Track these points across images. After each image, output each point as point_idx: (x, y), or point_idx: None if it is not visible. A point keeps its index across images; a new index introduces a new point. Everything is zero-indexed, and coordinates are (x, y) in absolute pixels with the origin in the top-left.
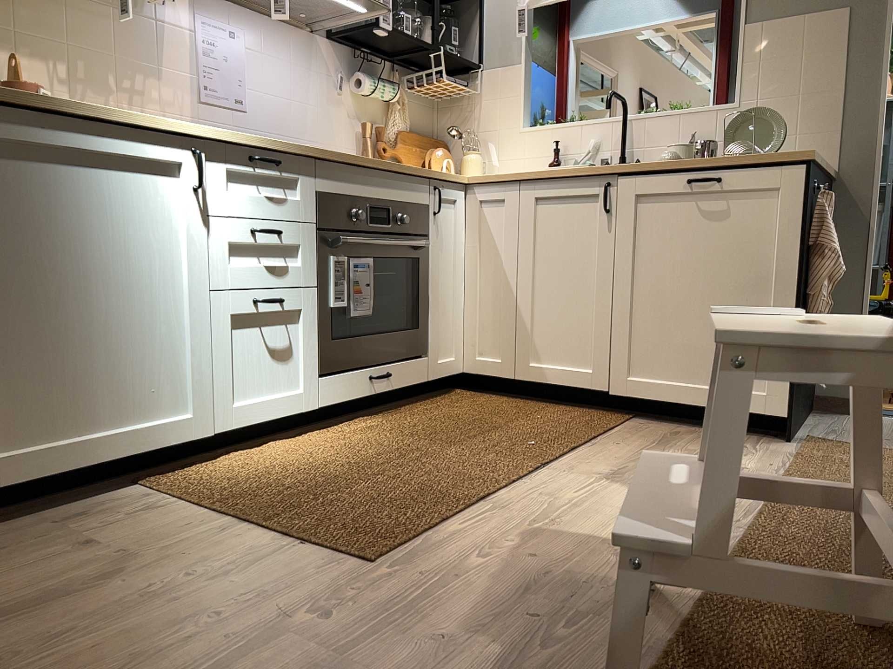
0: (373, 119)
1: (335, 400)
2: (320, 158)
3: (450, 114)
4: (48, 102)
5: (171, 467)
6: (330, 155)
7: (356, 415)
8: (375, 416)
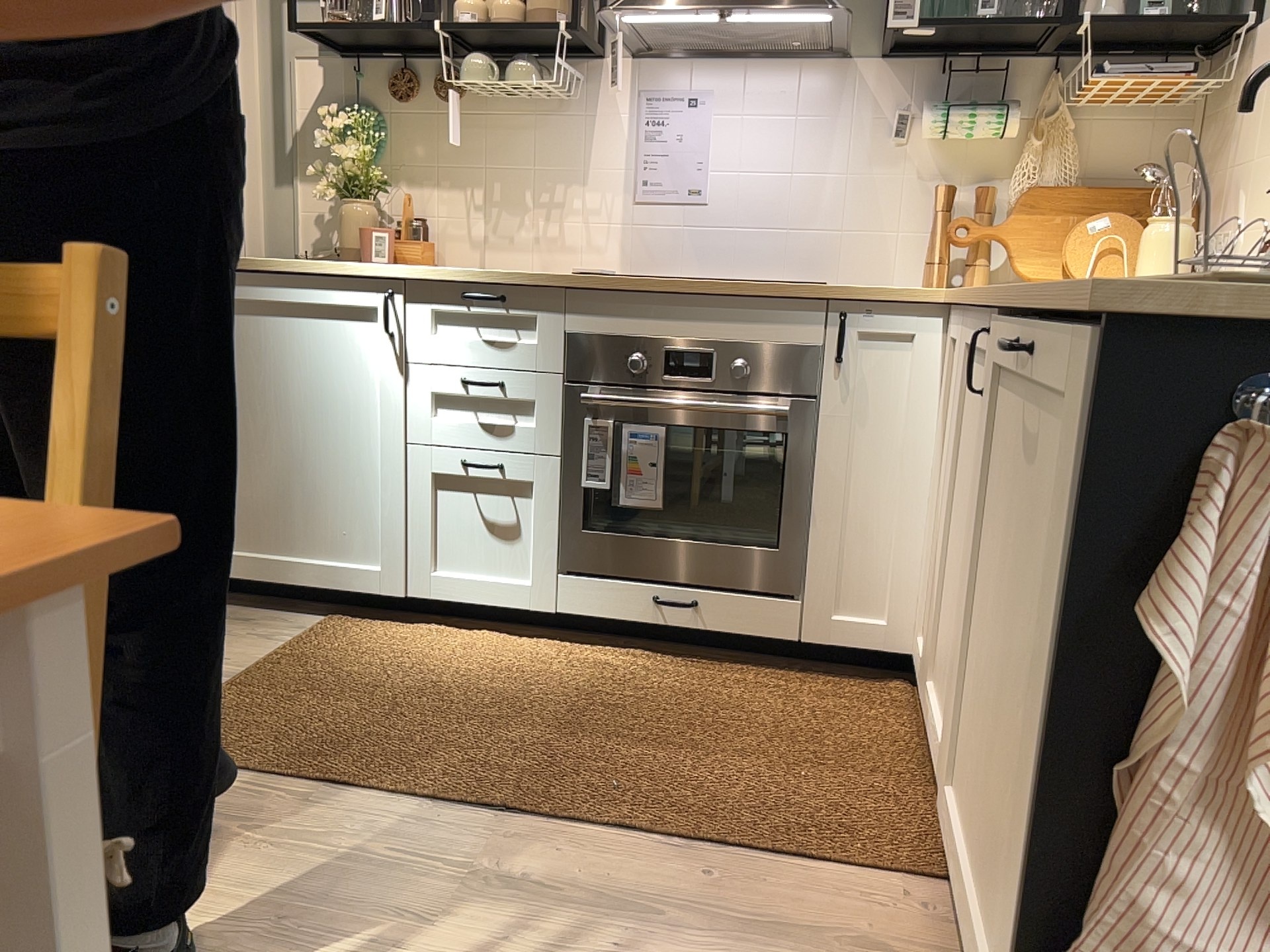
0: (978, 175)
1: (586, 612)
2: (570, 289)
3: (1203, 134)
4: (270, 262)
5: (387, 615)
6: (585, 285)
7: (667, 648)
8: (673, 659)
